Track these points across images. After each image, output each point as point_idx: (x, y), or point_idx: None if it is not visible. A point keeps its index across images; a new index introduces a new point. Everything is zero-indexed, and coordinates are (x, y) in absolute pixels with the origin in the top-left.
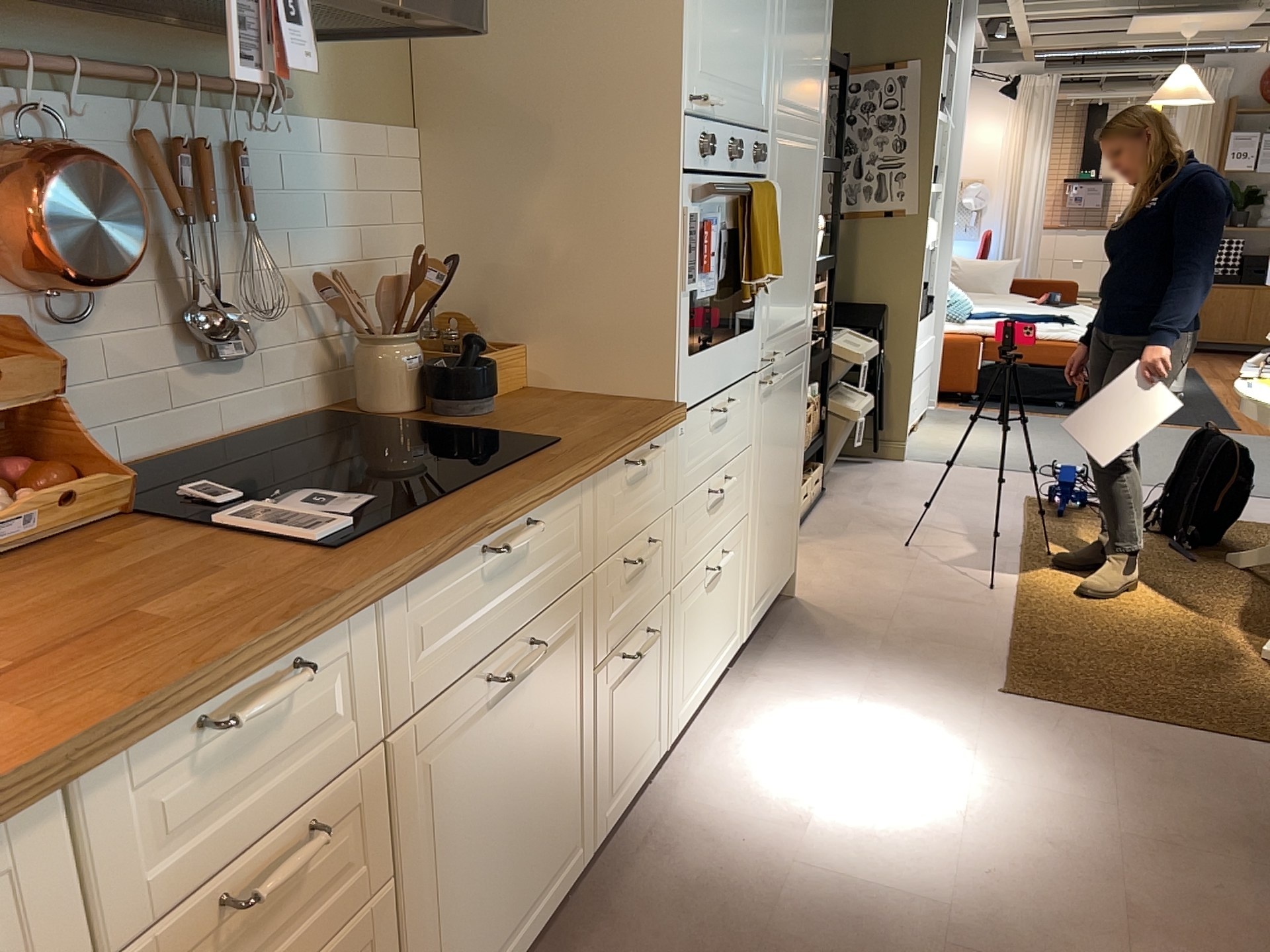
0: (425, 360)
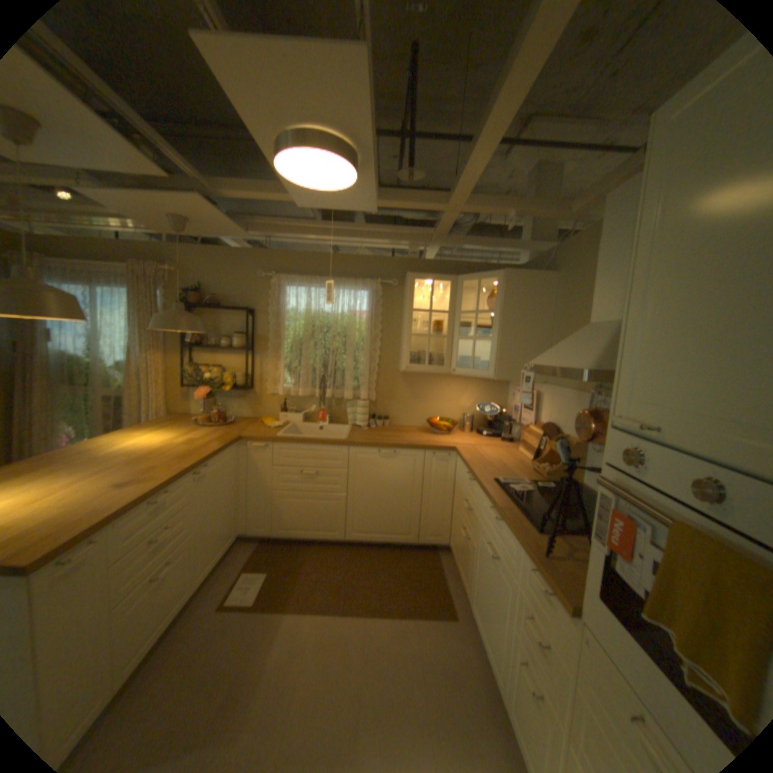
0: None
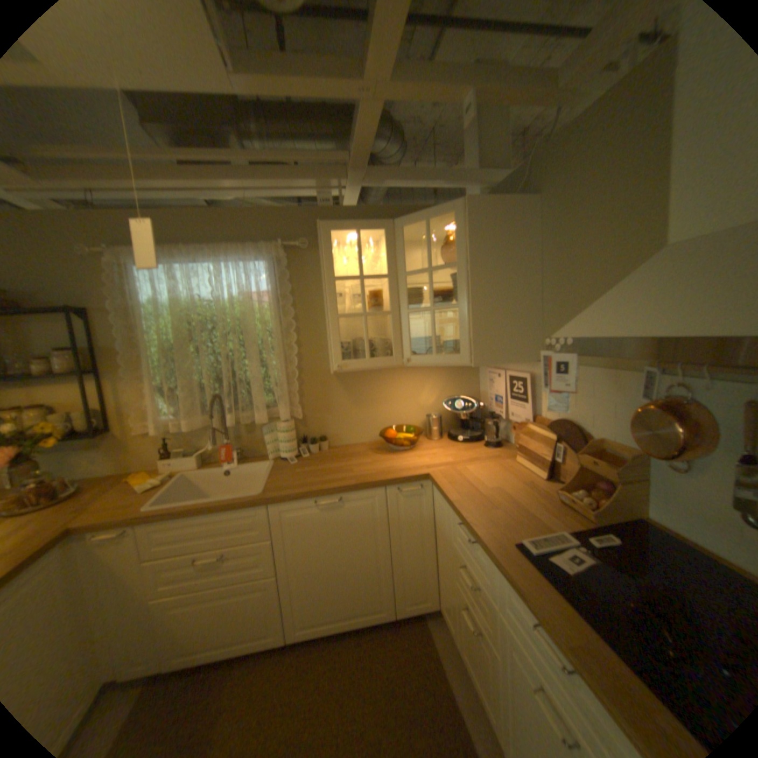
0: None
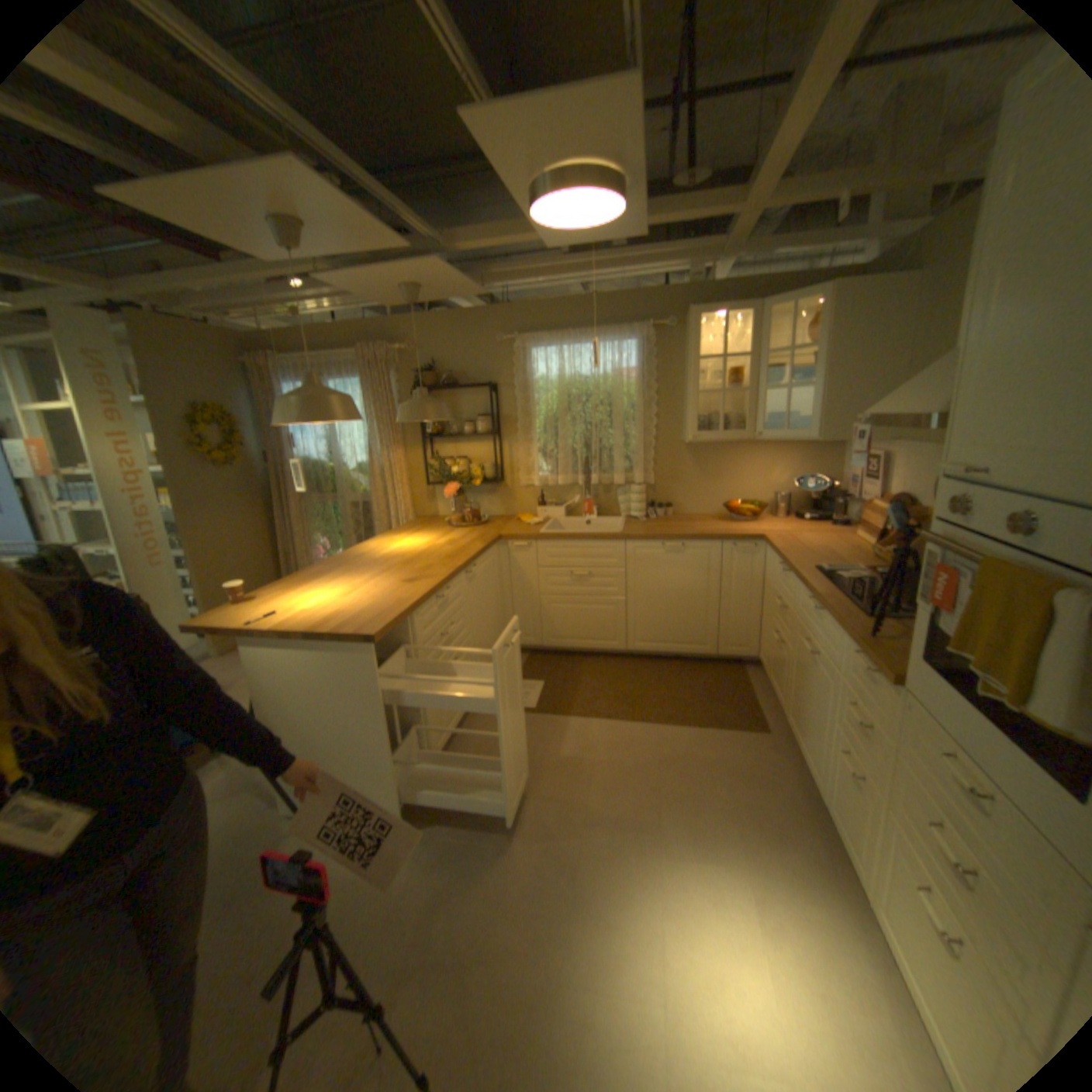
0: None
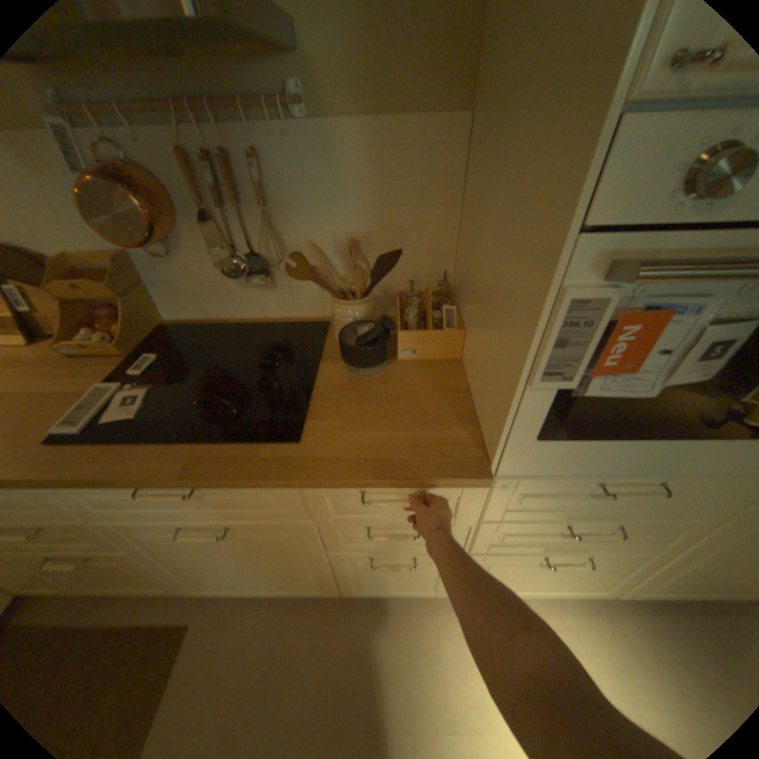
0: (357, 320)
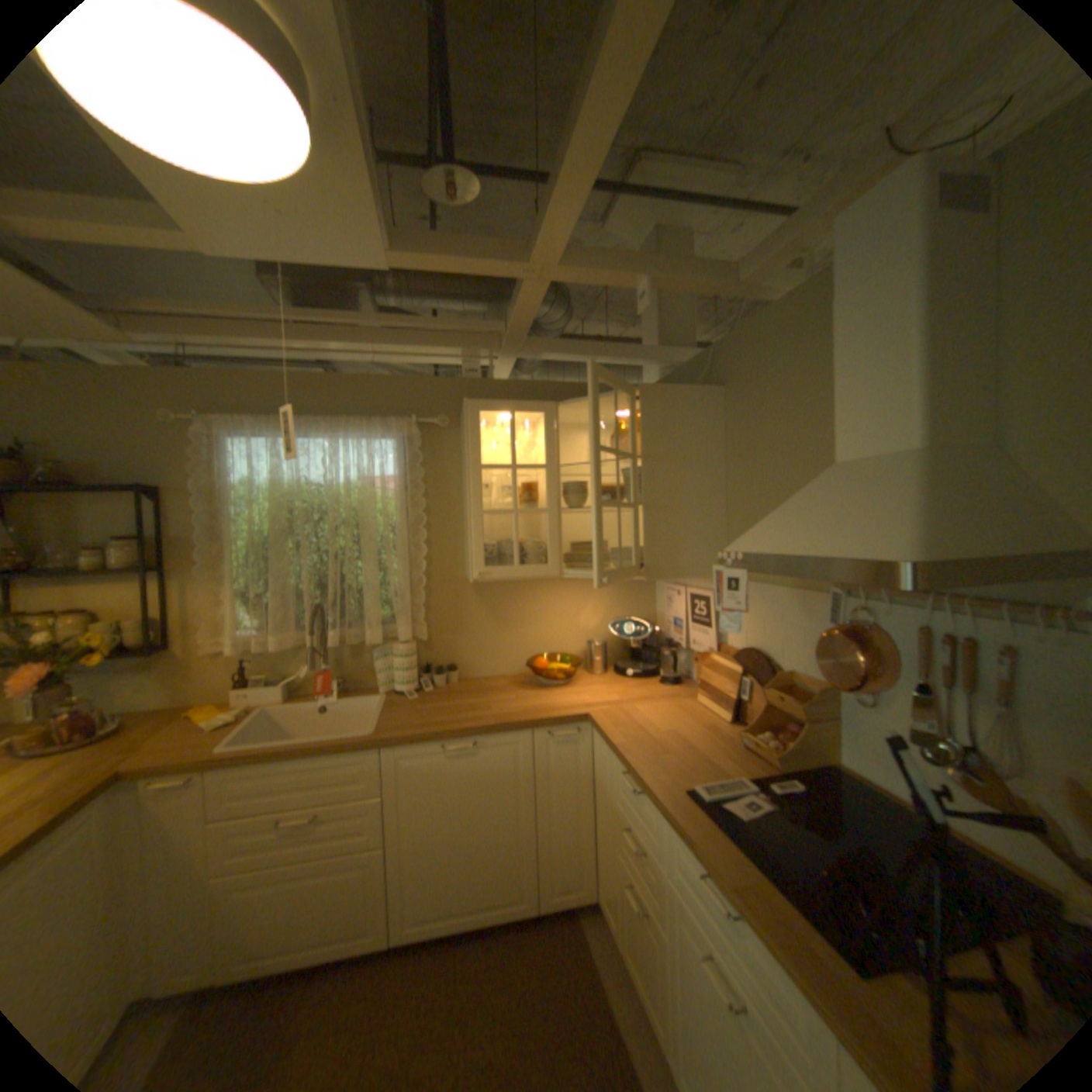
0: None
